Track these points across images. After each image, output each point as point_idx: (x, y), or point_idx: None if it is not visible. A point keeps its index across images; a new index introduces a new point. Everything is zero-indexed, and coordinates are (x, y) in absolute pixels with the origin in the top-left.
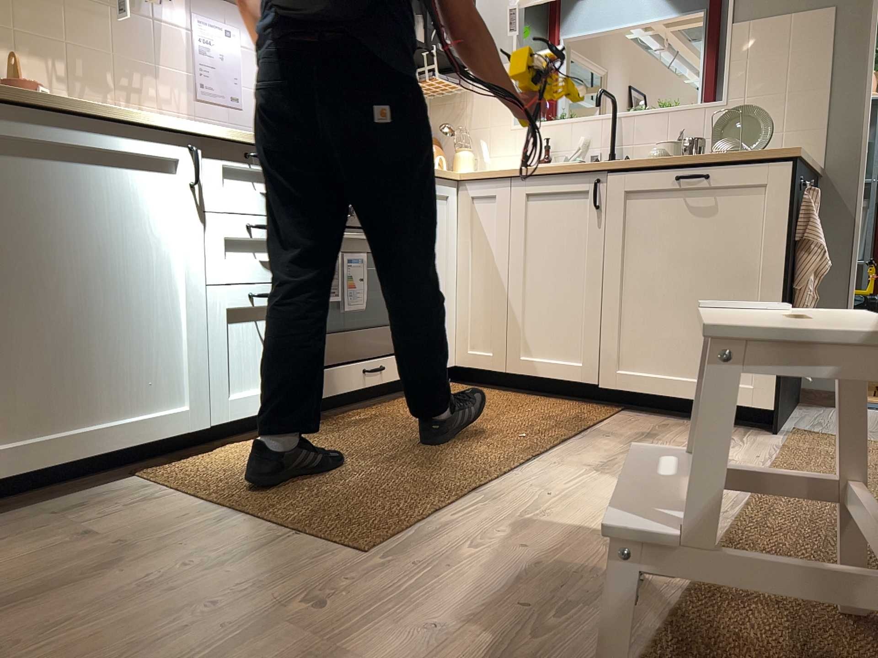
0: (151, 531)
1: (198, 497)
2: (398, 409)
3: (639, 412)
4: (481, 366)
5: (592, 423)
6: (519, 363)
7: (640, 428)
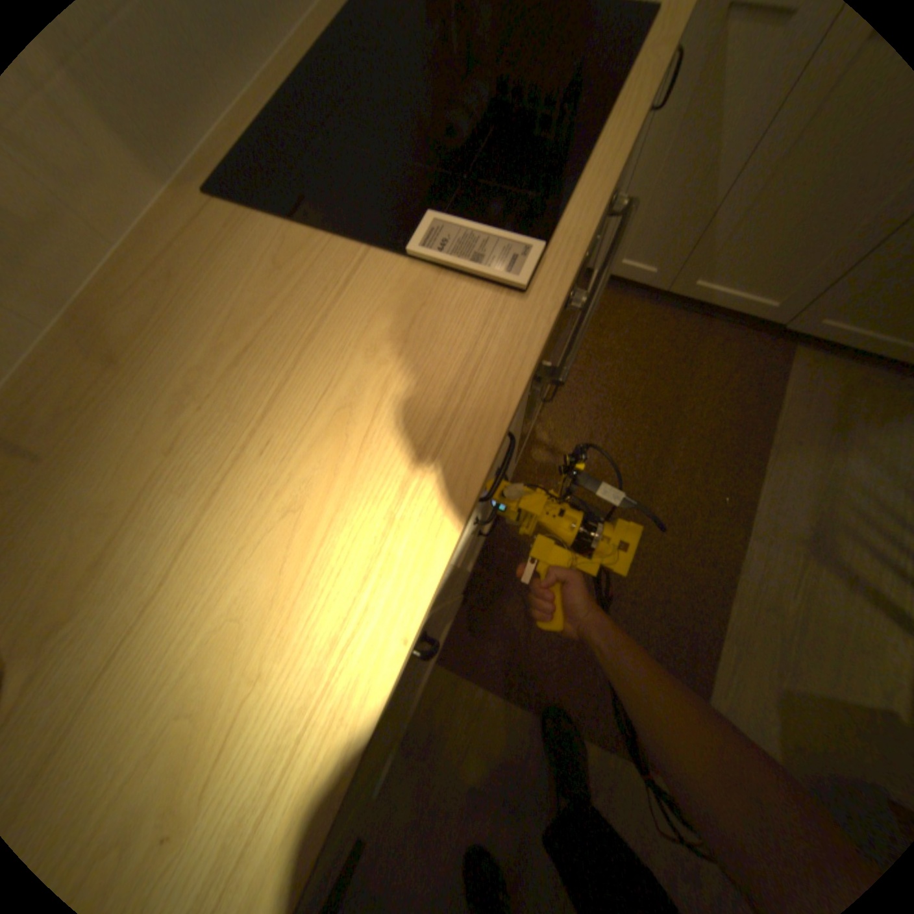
0: (512, 774)
1: (512, 706)
2: (569, 404)
3: (815, 347)
4: (633, 278)
5: (779, 410)
6: (690, 286)
7: (829, 414)
